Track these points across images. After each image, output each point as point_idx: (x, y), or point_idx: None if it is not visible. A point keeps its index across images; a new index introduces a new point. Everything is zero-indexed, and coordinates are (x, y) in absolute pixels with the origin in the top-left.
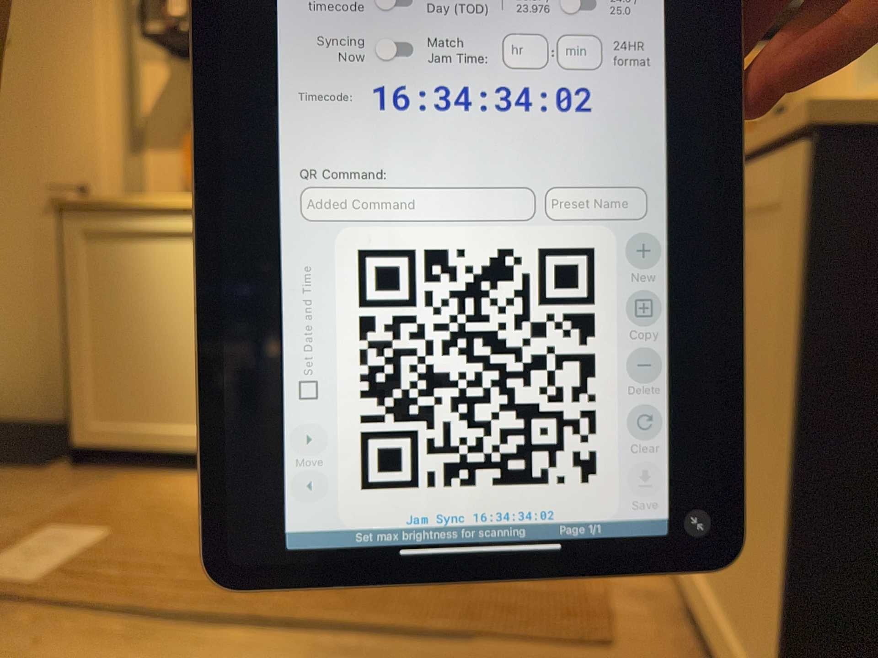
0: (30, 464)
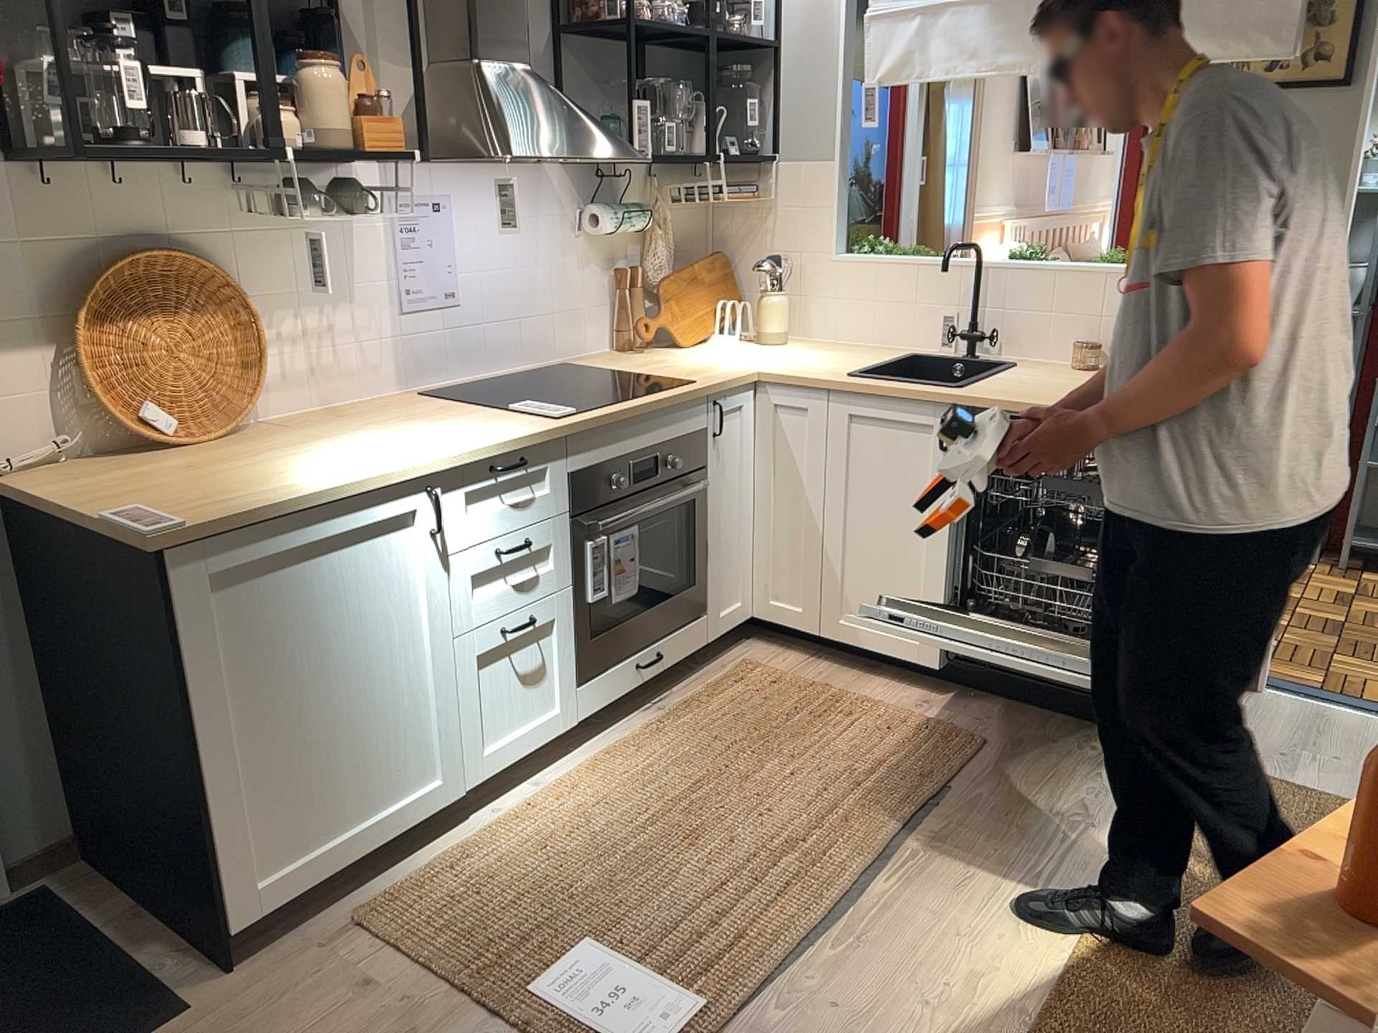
0: (151, 1015)
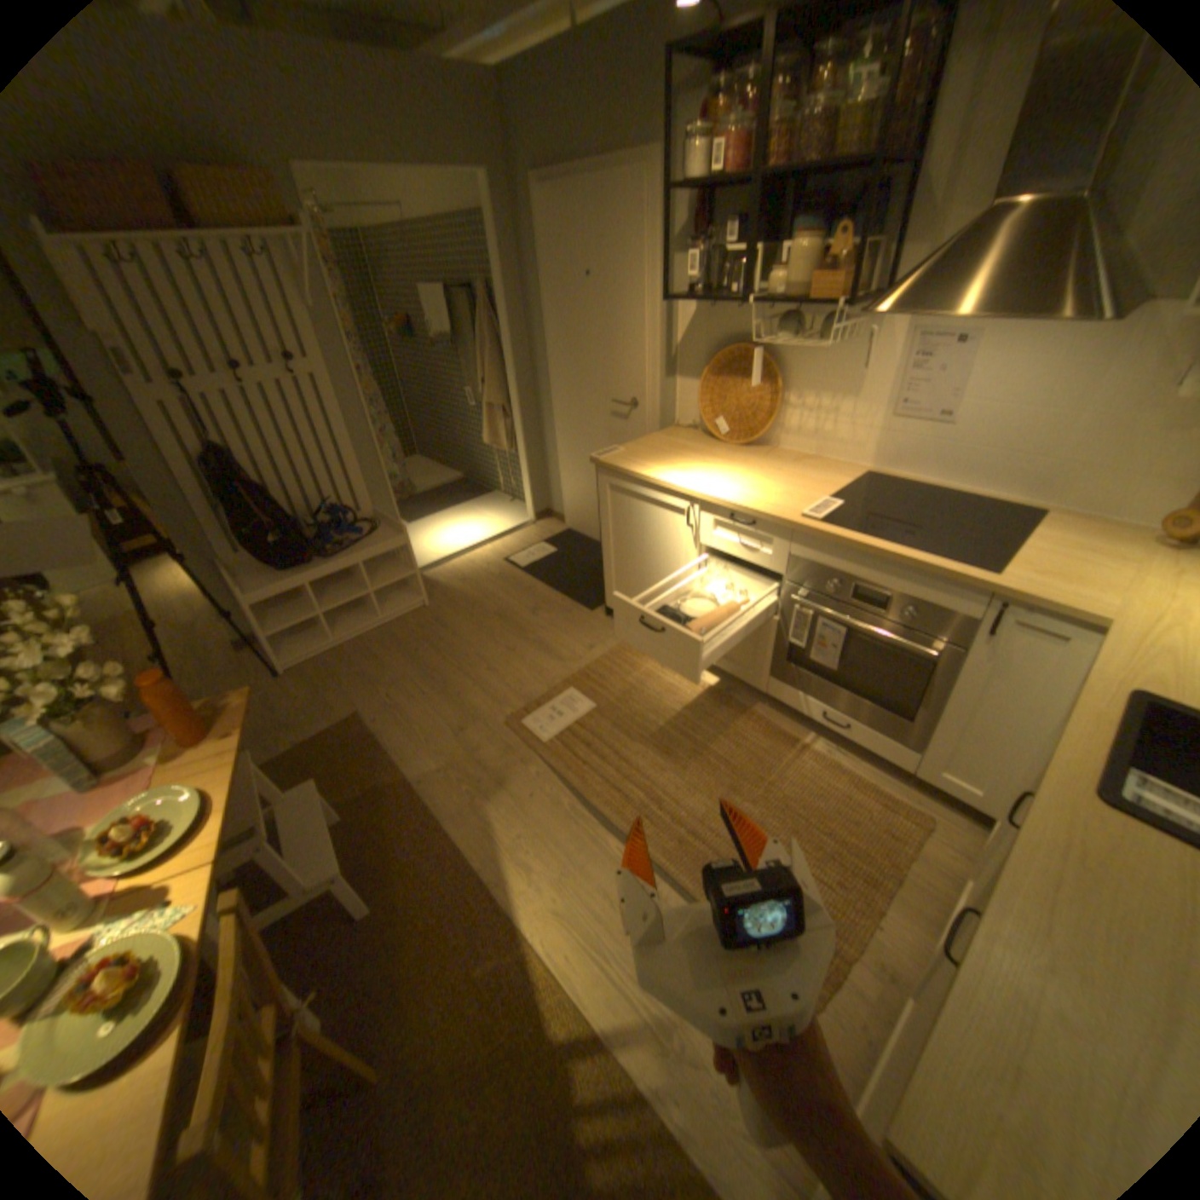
0: (589, 604)
